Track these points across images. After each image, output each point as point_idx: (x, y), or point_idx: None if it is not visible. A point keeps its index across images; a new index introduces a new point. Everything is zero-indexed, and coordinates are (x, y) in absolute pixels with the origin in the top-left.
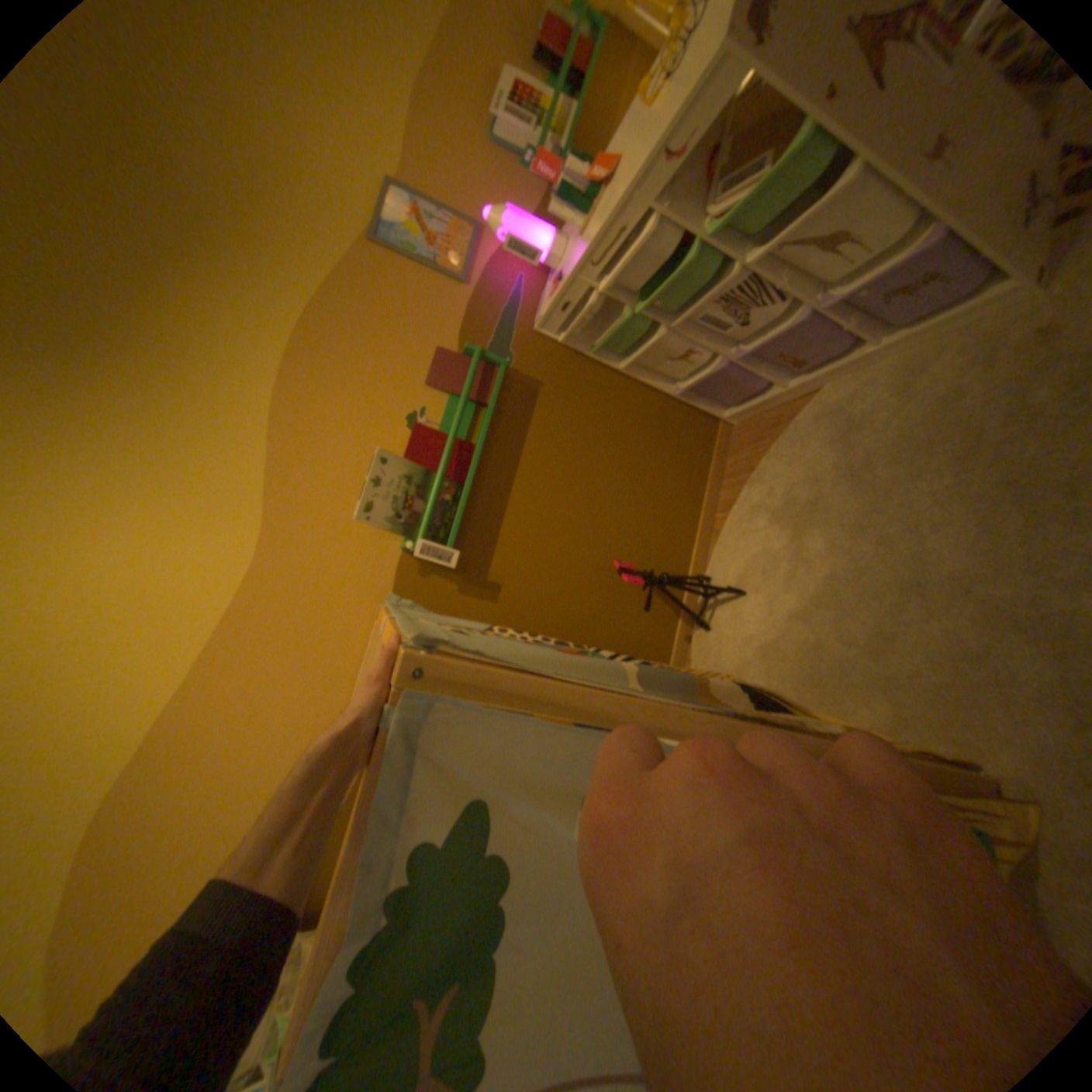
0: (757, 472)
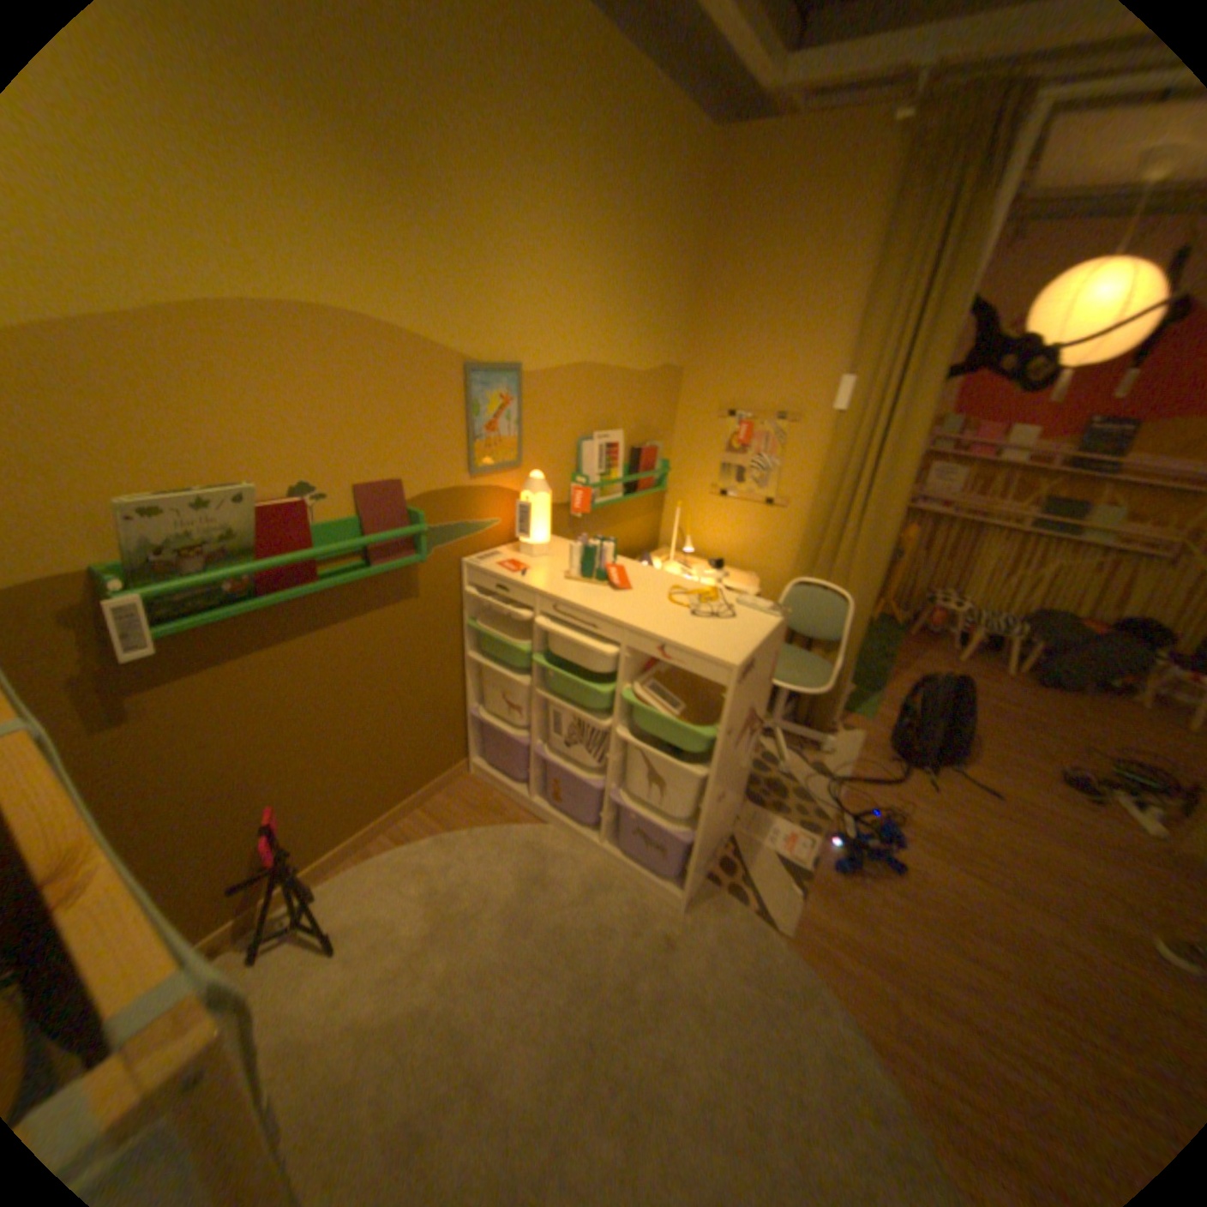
0: (448, 835)
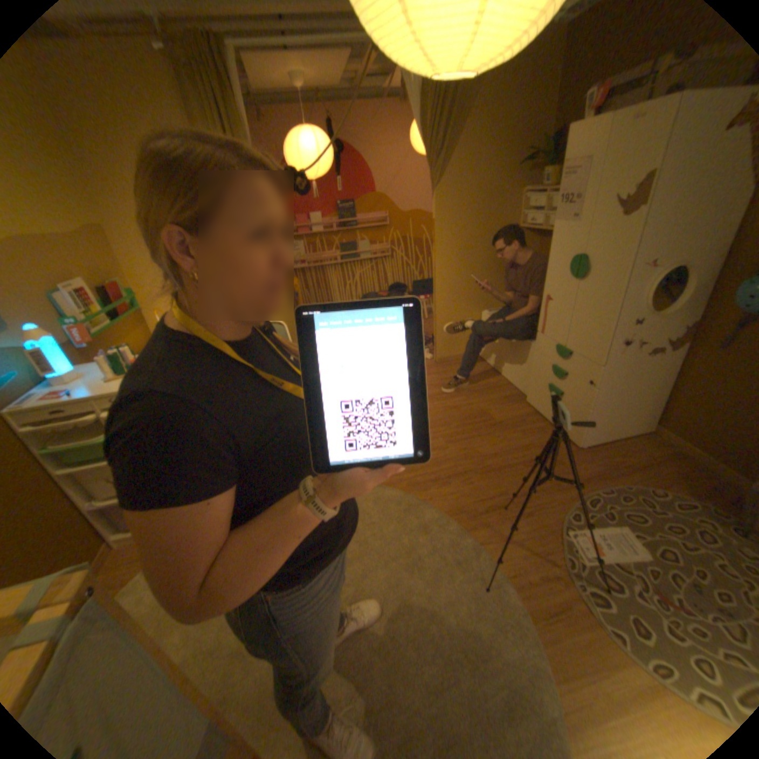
0: (126, 587)
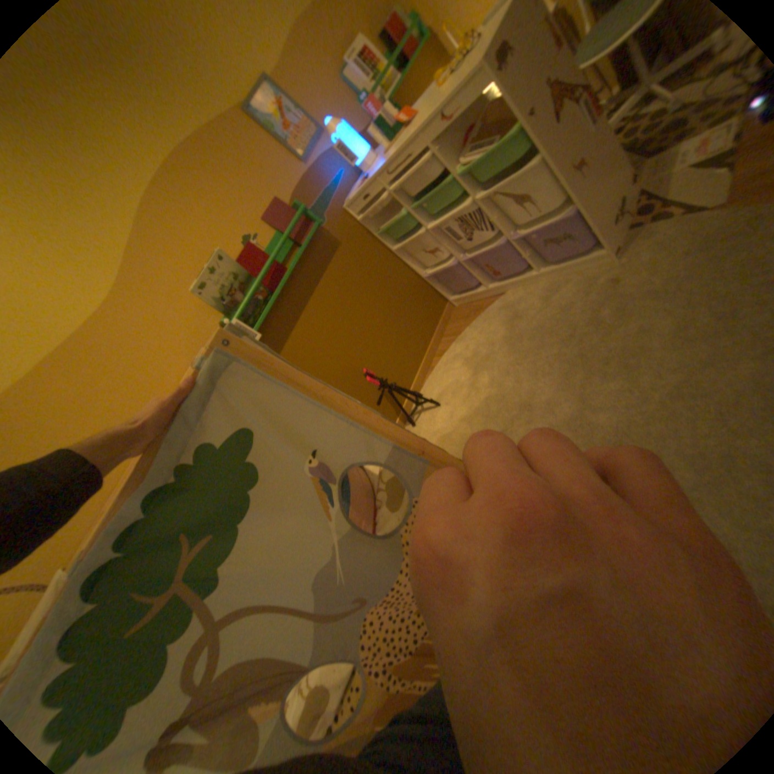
0: (462, 335)
